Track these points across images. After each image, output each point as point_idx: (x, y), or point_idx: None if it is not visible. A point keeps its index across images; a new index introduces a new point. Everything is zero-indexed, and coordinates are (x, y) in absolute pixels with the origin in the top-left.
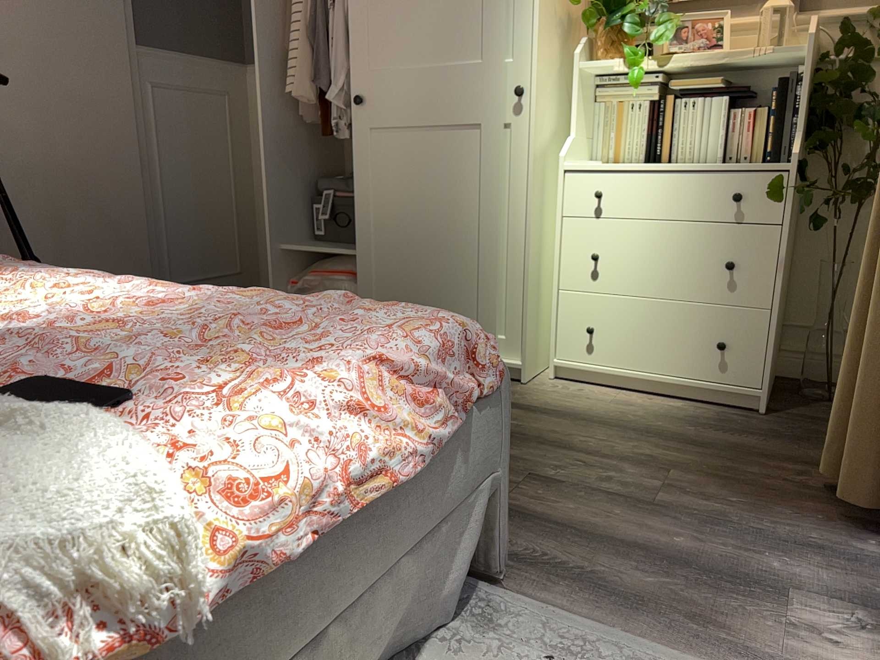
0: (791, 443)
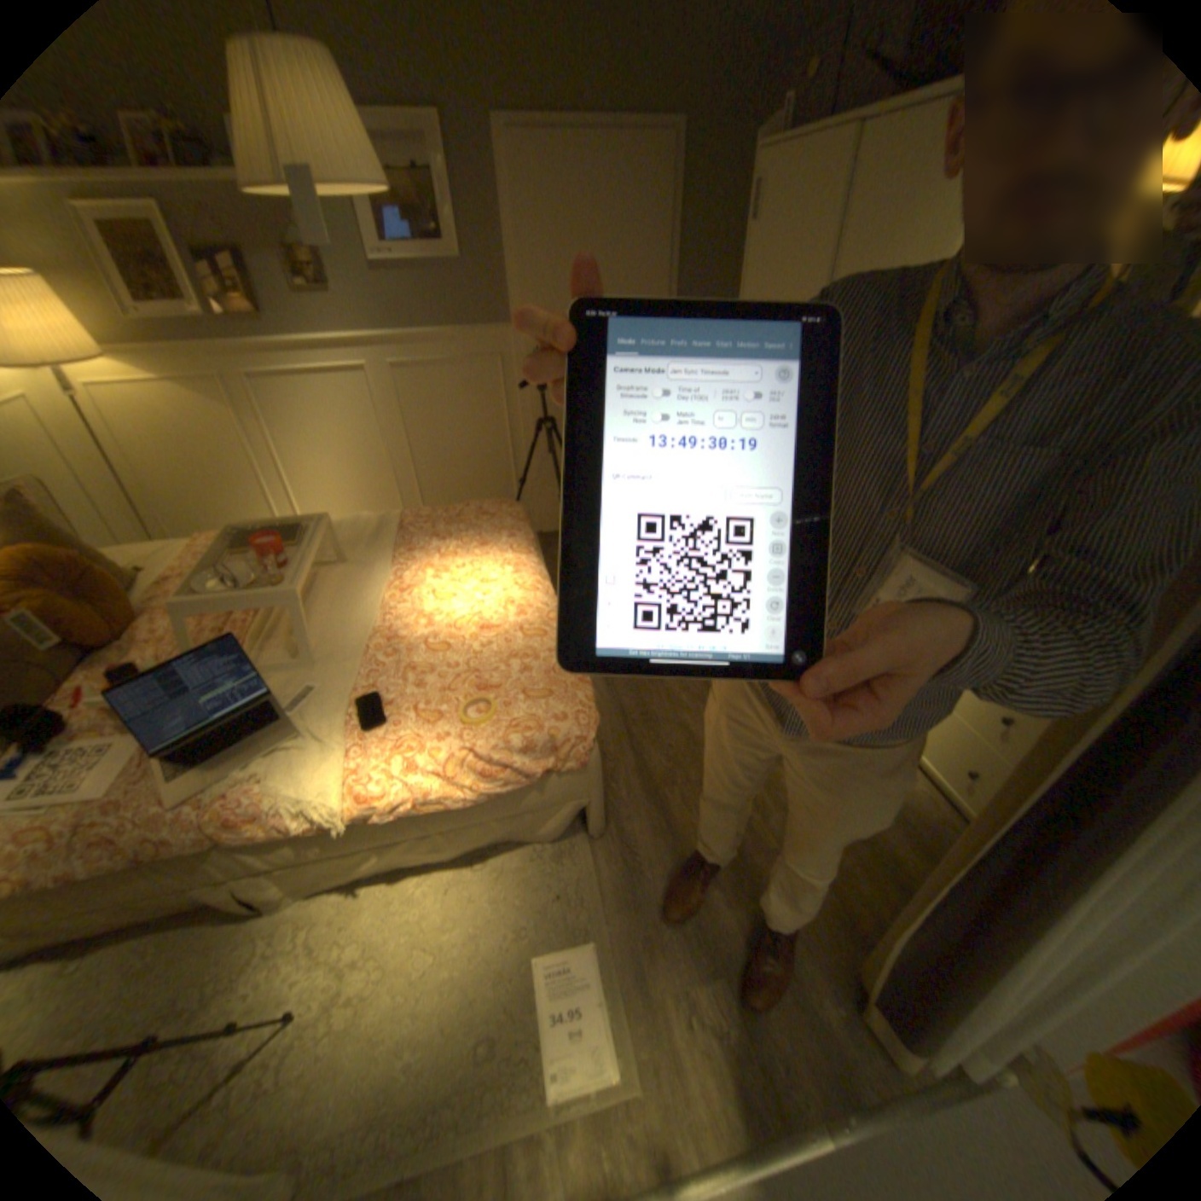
0: None
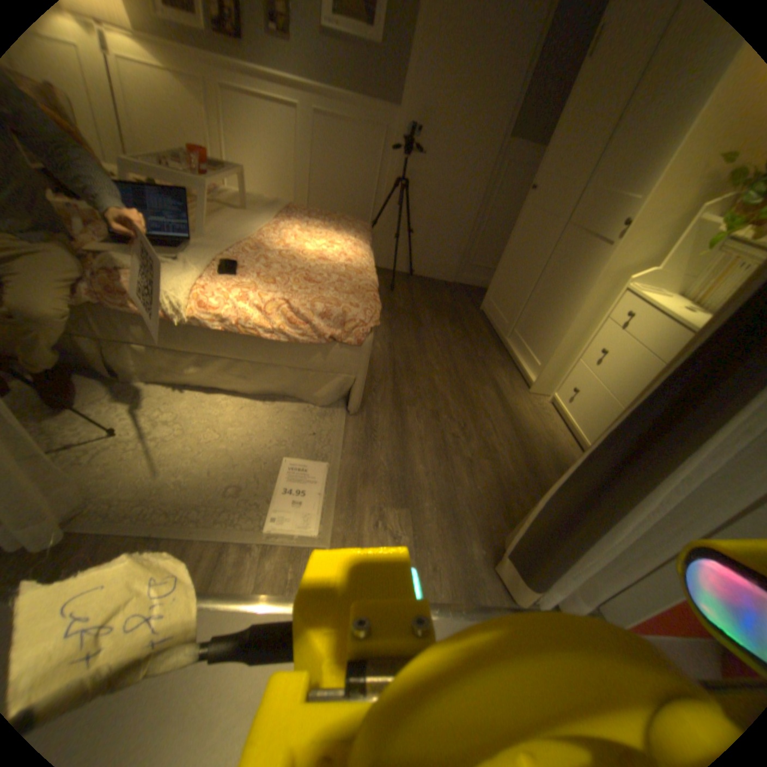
0: None
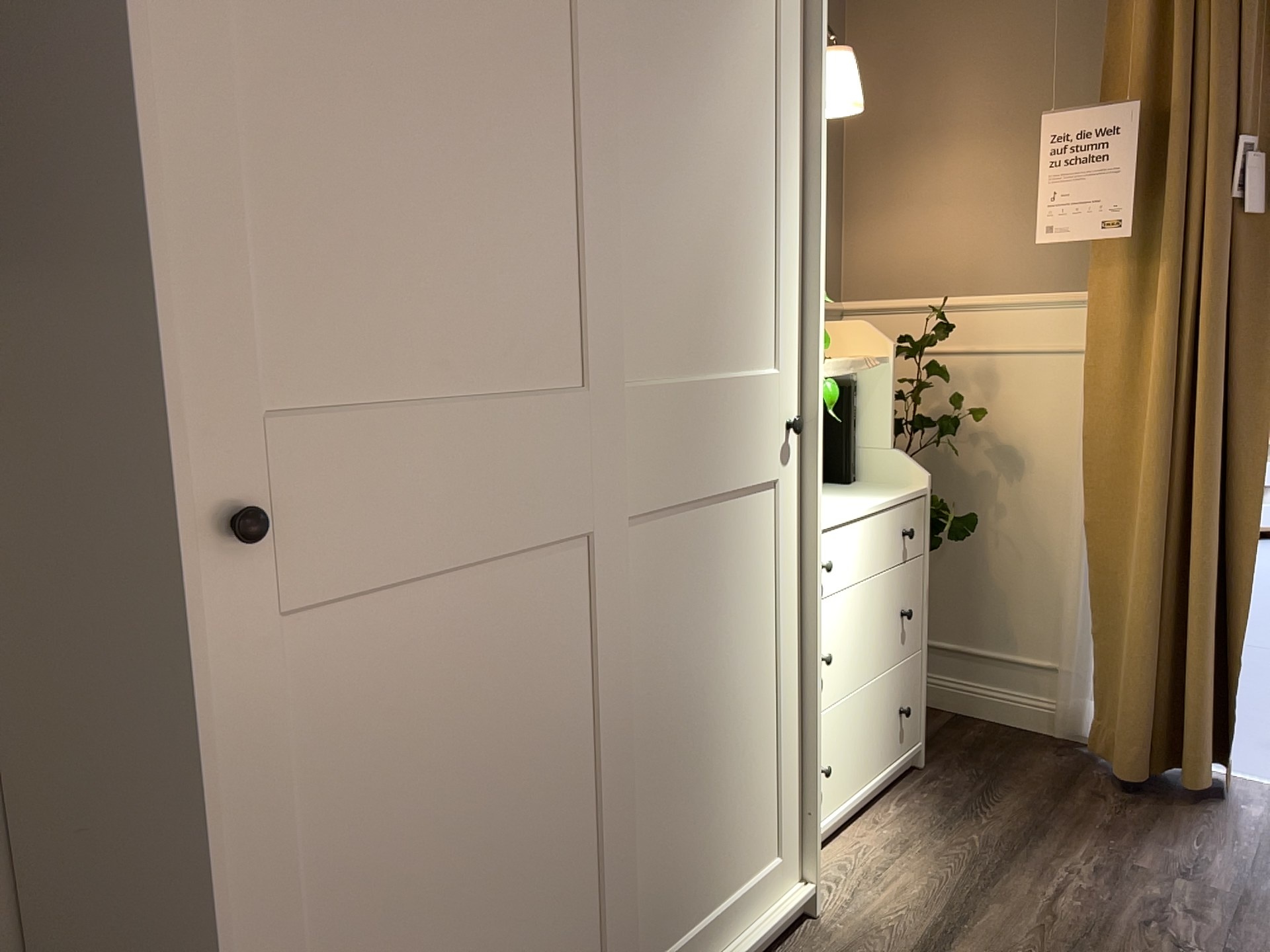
0: (1003, 776)
